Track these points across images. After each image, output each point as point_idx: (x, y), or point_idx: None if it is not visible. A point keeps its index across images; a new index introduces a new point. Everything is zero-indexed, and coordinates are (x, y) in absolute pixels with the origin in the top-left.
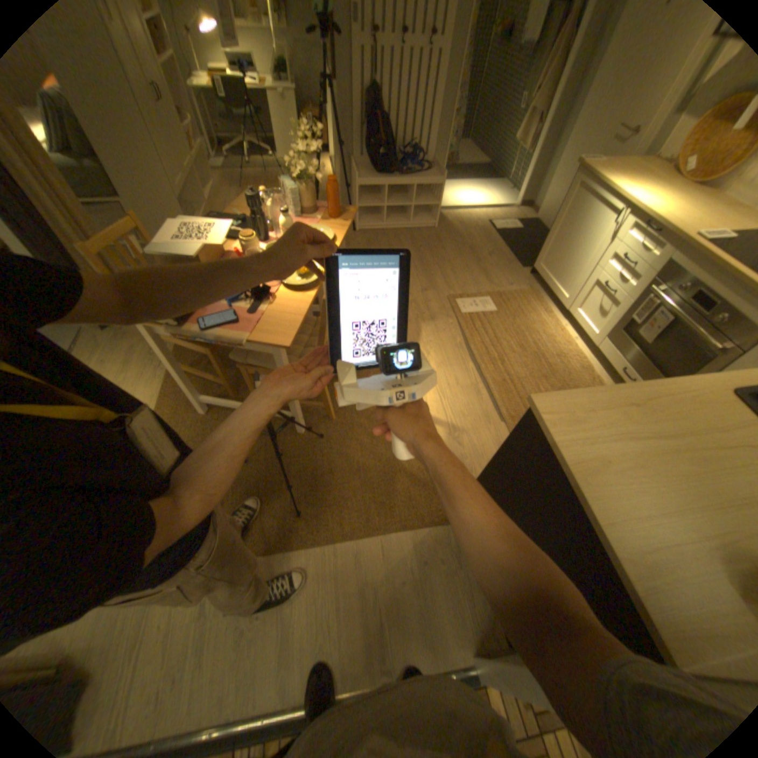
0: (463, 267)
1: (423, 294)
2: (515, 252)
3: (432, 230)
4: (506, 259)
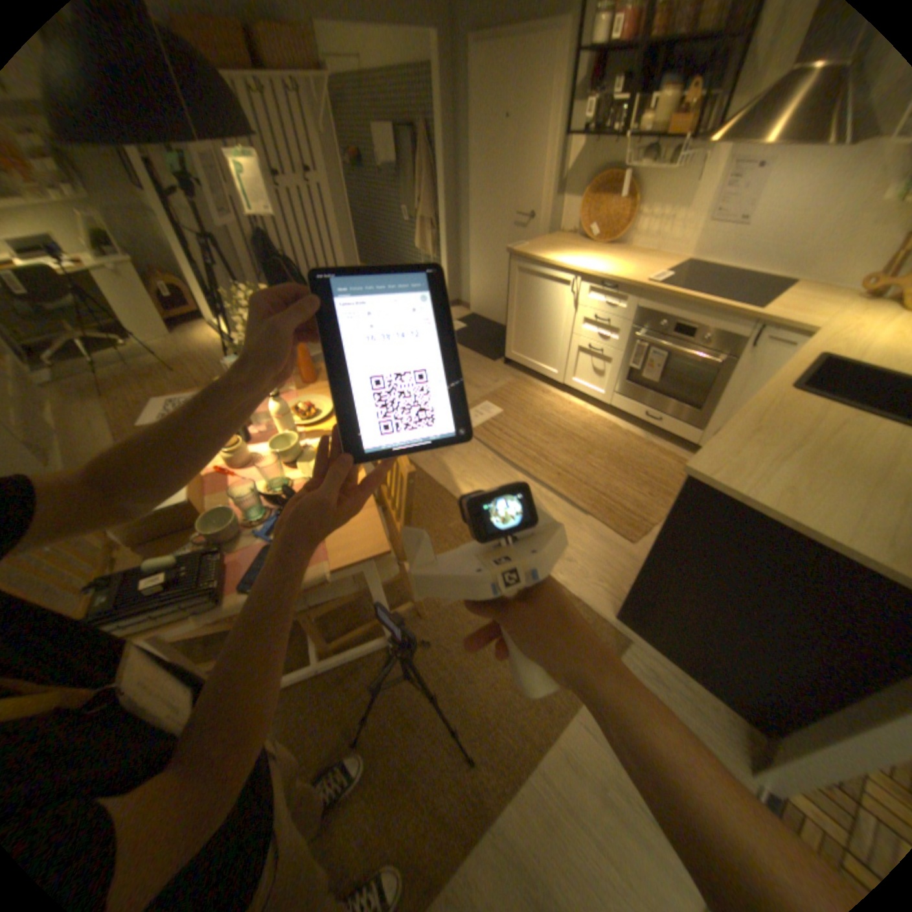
0: None
1: None
2: (476, 349)
3: None
4: (473, 359)
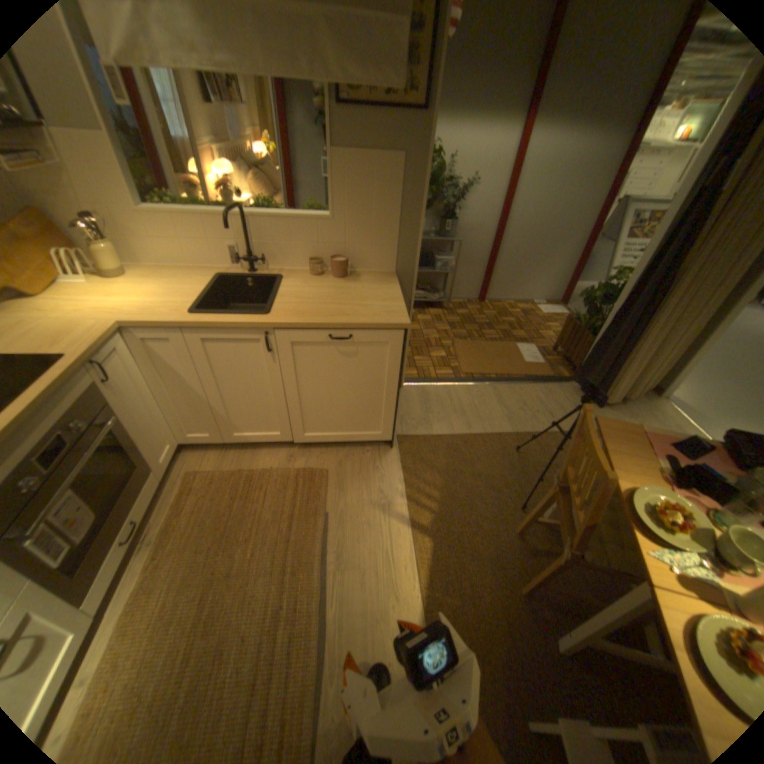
0: None
1: None
2: None
3: None
4: None
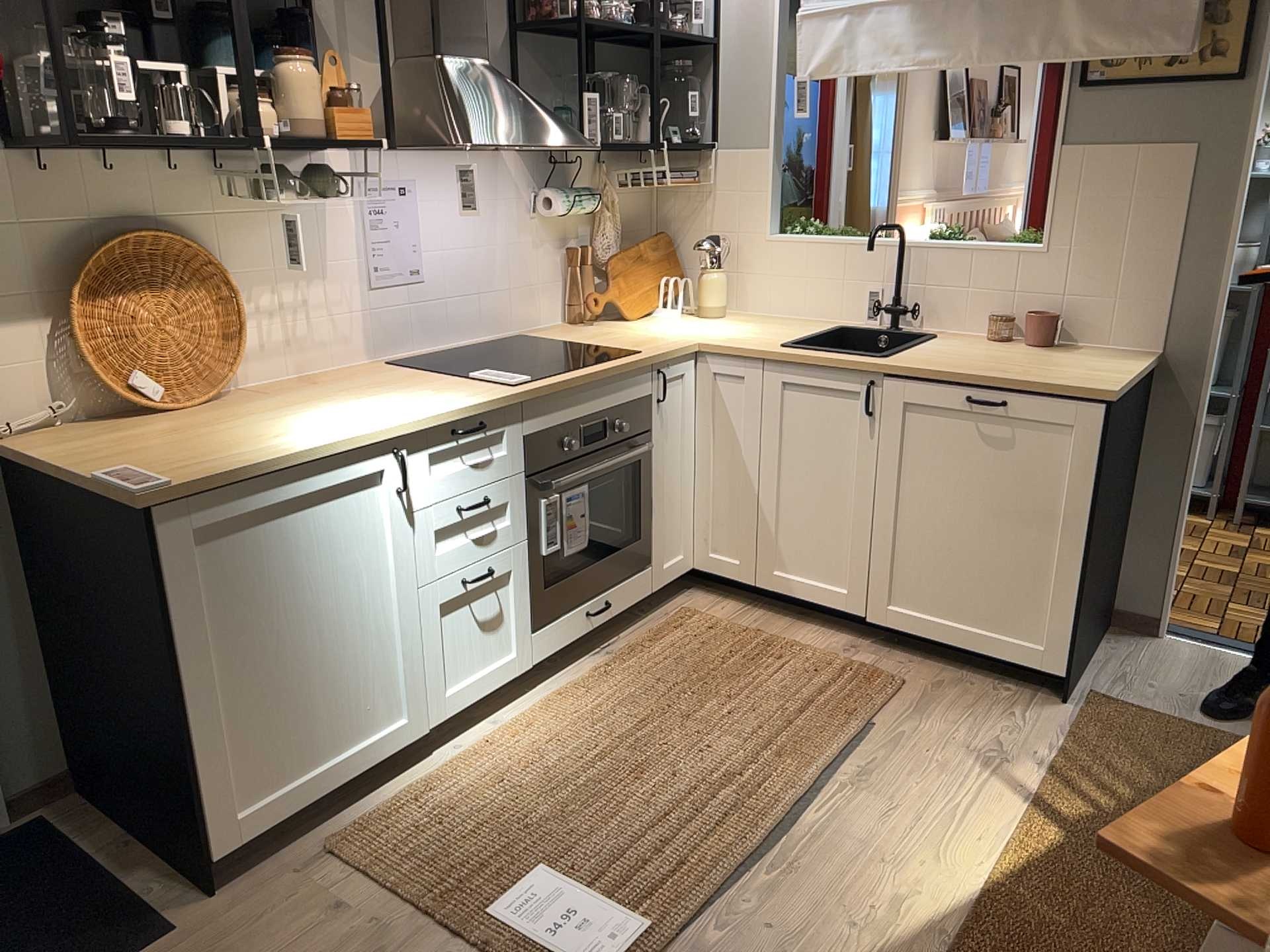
0: None
1: None
2: None
3: None
4: None
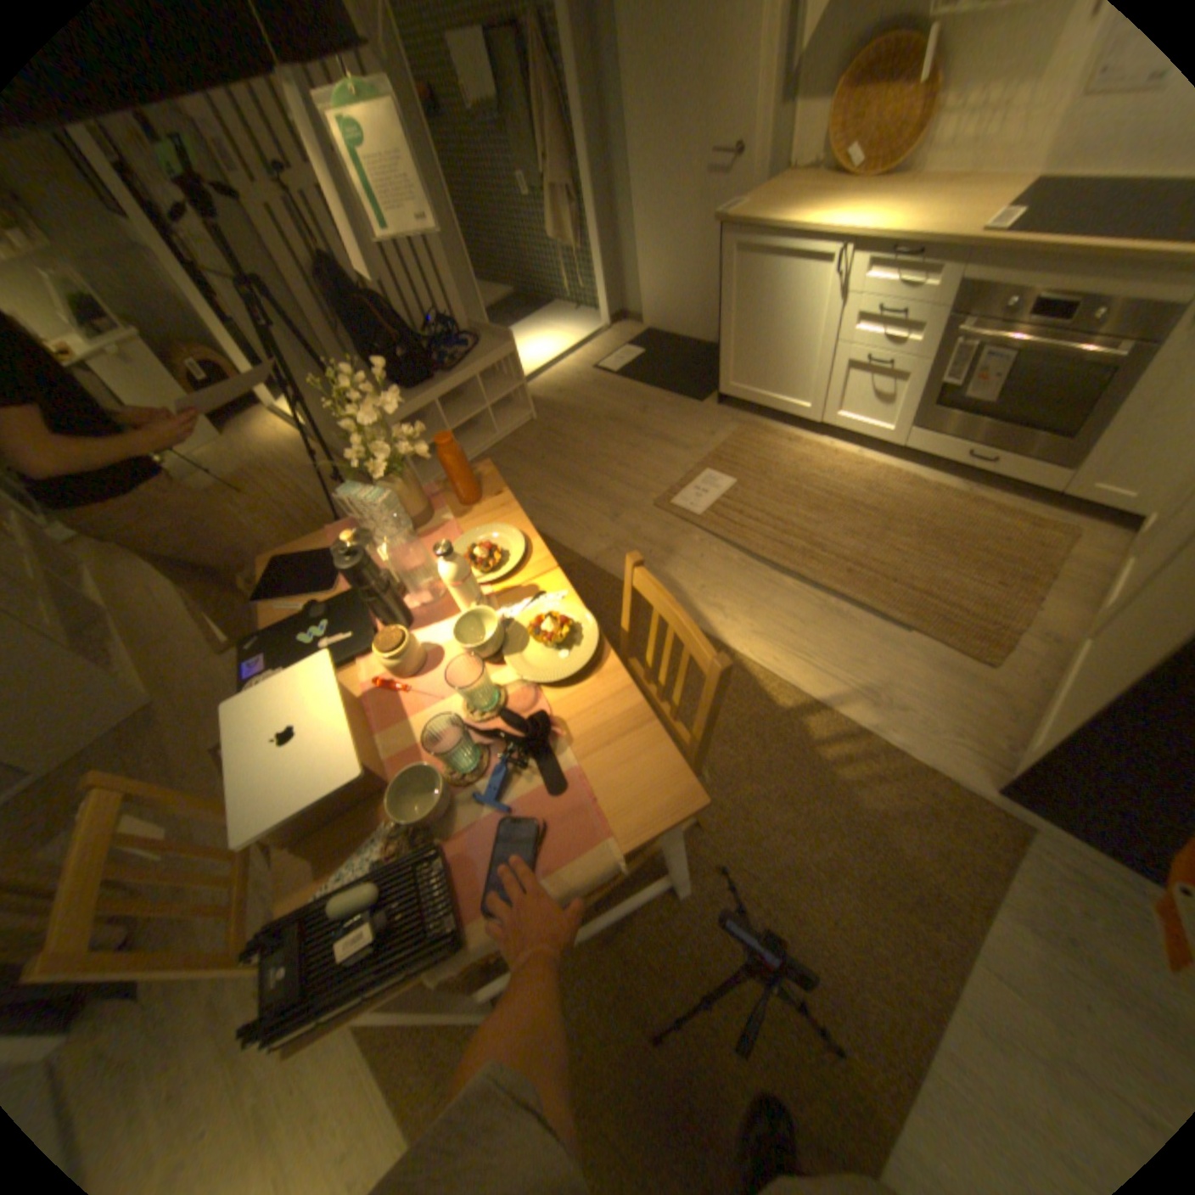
0: (628, 449)
1: (619, 523)
2: (670, 386)
3: (533, 423)
4: (669, 403)
